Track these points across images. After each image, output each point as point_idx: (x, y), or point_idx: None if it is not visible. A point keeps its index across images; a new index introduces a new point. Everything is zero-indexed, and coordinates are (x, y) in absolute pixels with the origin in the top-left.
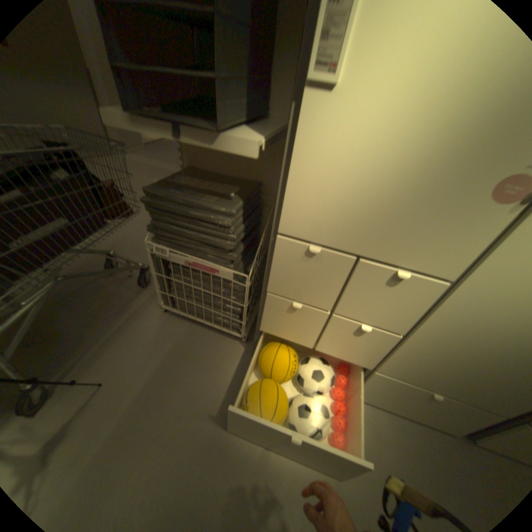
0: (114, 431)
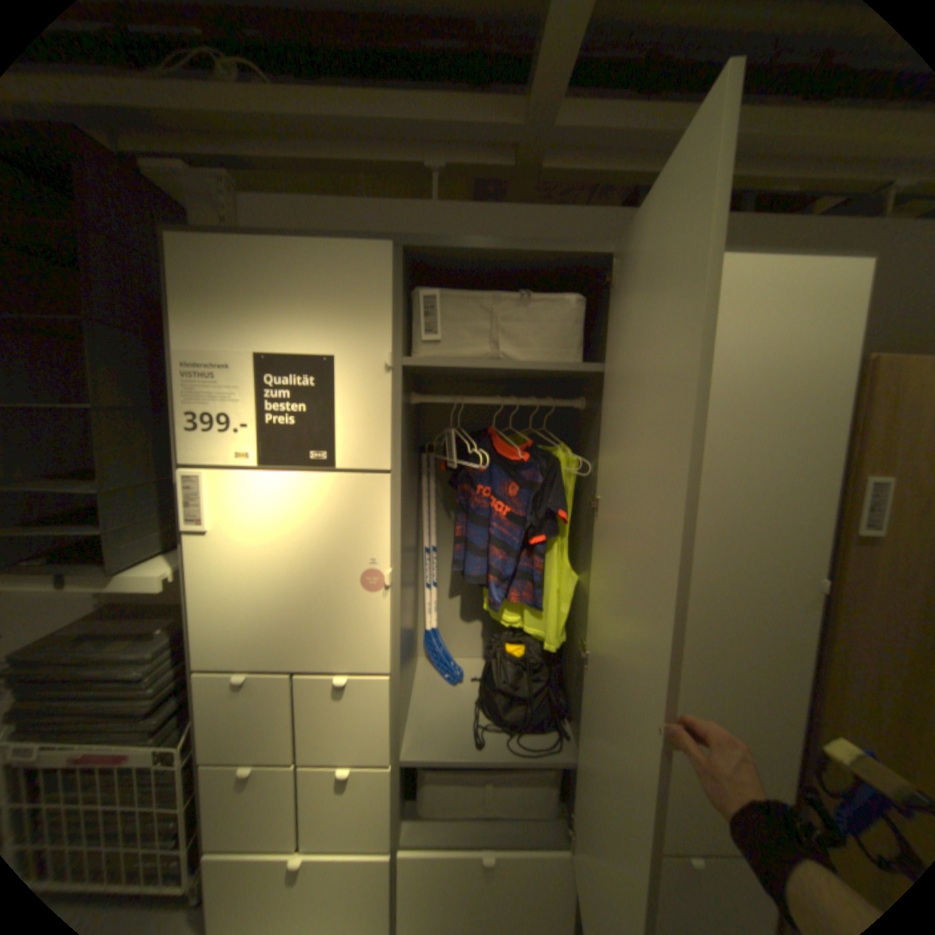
0: None
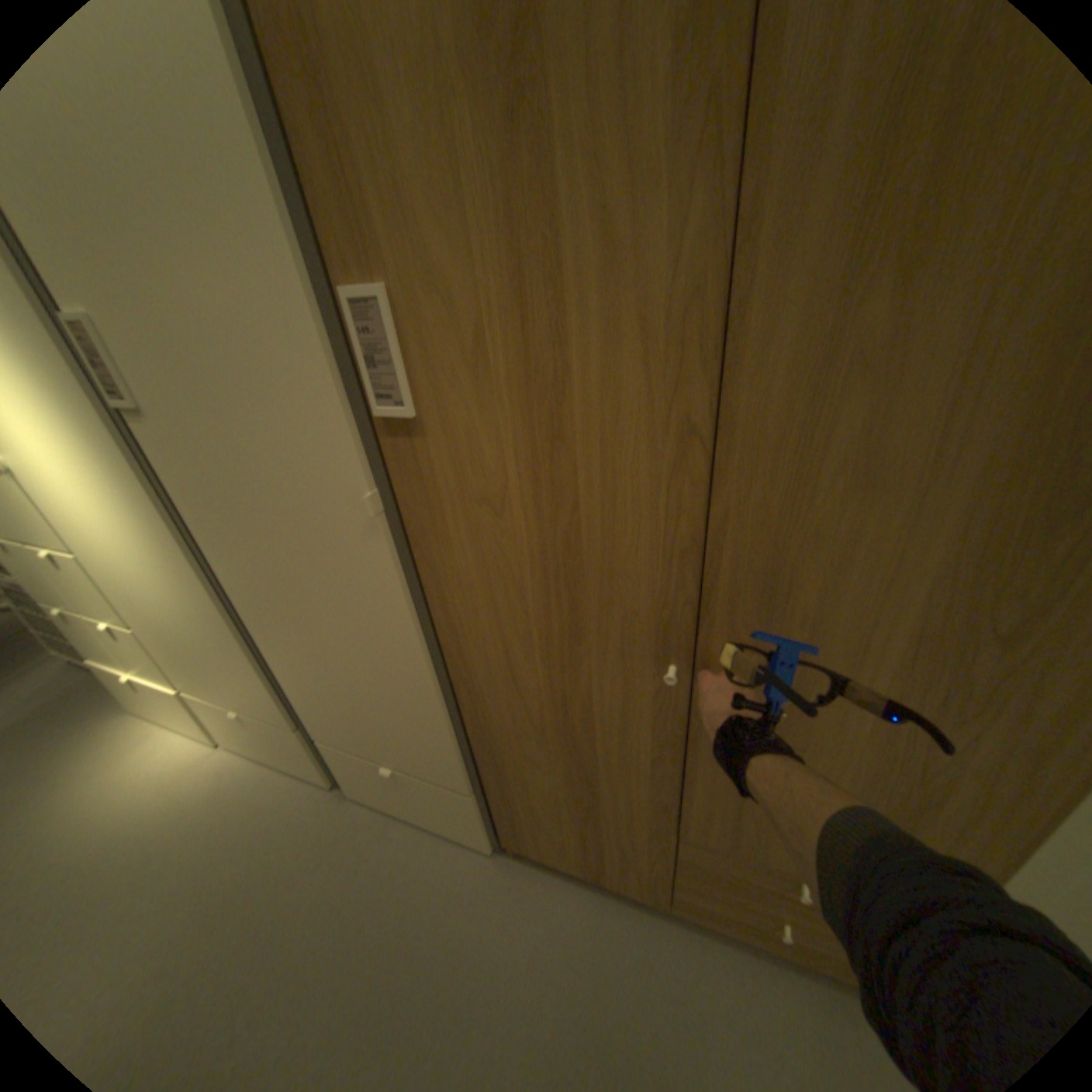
0: None
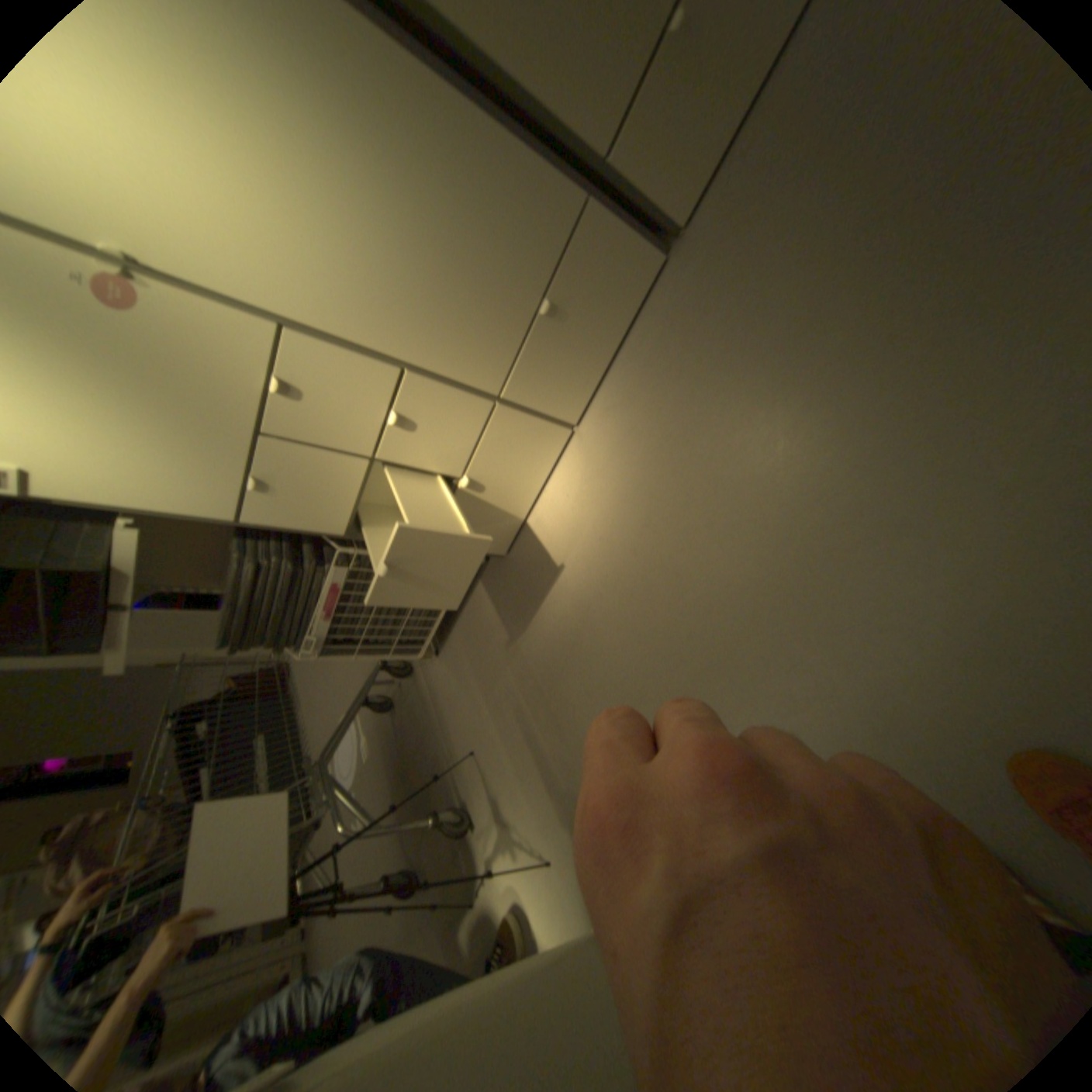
0: (512, 751)
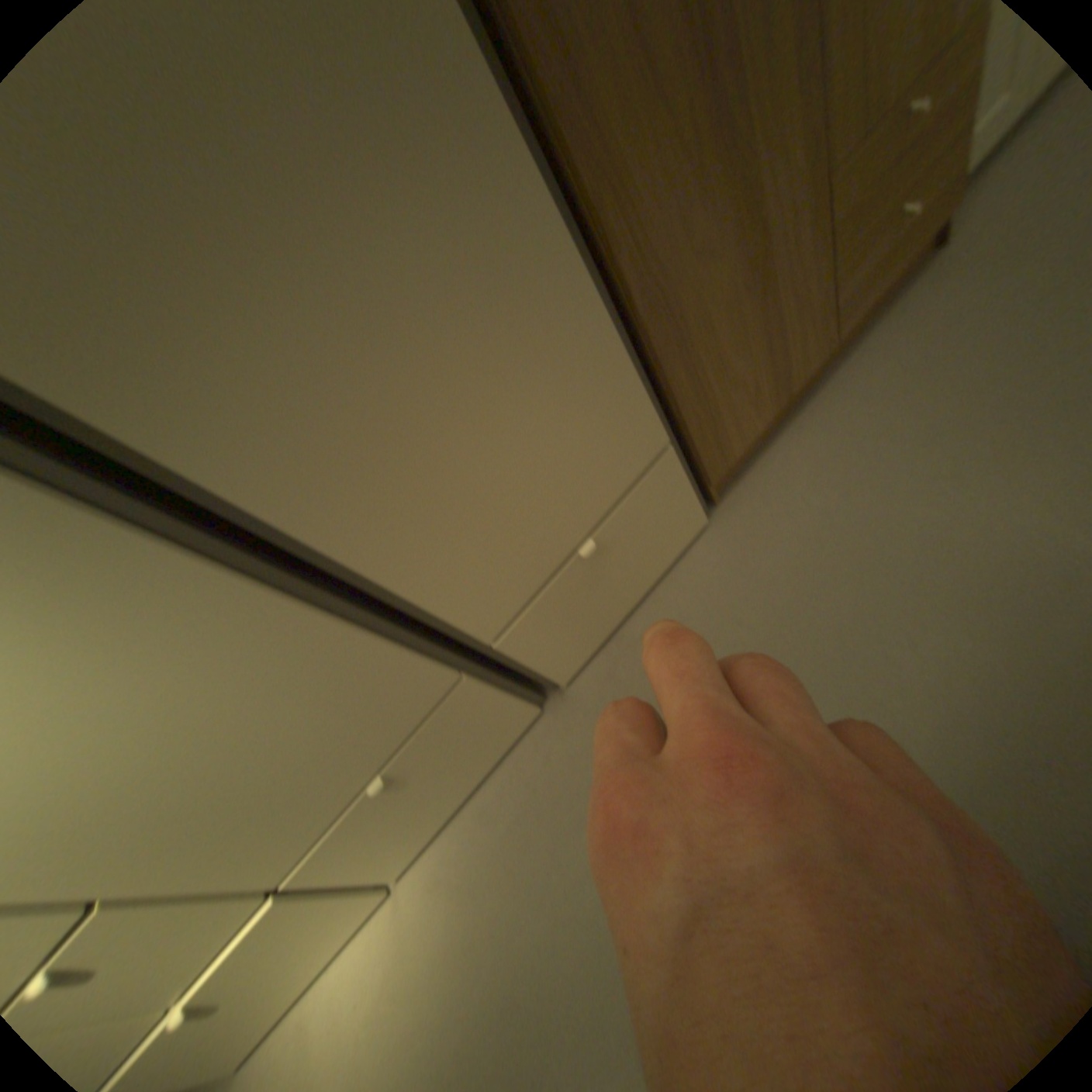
0: None
